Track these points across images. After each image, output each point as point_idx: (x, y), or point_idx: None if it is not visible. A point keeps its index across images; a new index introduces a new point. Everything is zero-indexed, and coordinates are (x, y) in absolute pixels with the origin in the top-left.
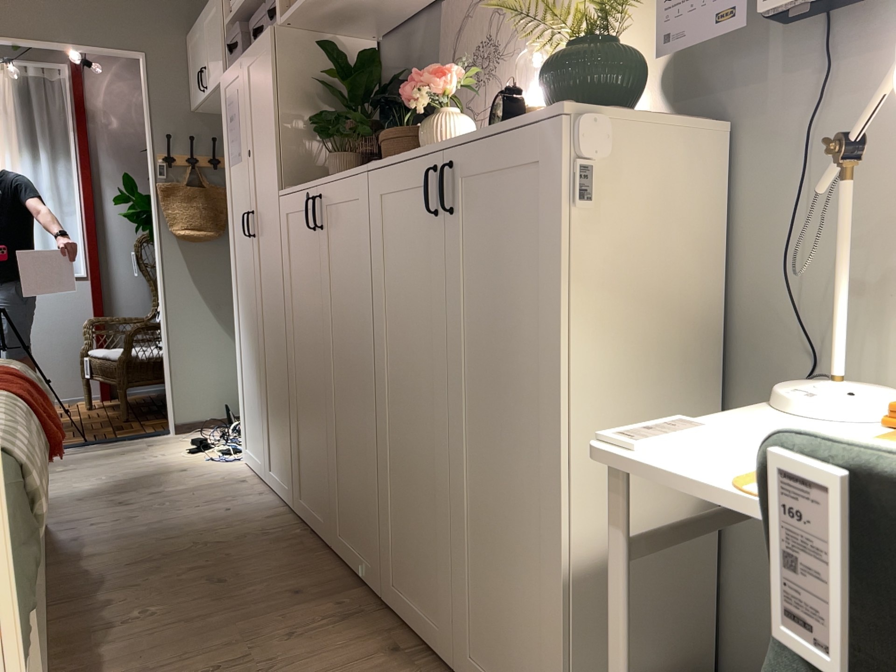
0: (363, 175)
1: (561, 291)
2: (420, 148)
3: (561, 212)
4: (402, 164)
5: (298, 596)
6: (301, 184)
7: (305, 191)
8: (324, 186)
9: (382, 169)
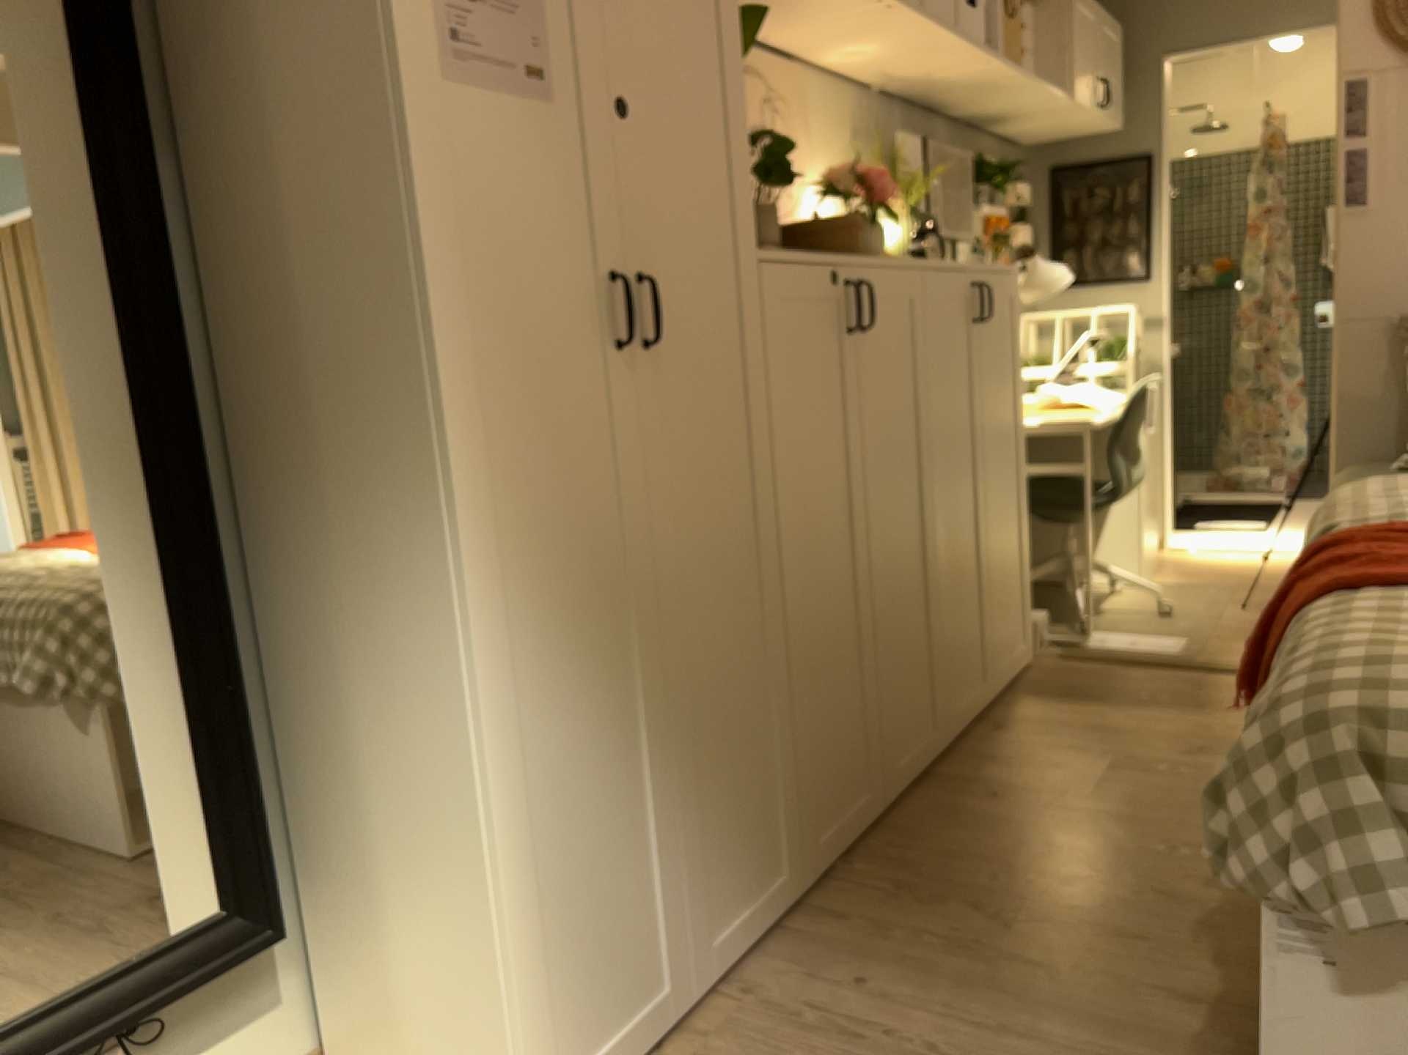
0: (920, 269)
1: (1022, 368)
2: (956, 261)
3: (1021, 324)
4: (953, 271)
5: (992, 797)
6: (811, 251)
7: (833, 266)
8: (870, 267)
9: (937, 270)
